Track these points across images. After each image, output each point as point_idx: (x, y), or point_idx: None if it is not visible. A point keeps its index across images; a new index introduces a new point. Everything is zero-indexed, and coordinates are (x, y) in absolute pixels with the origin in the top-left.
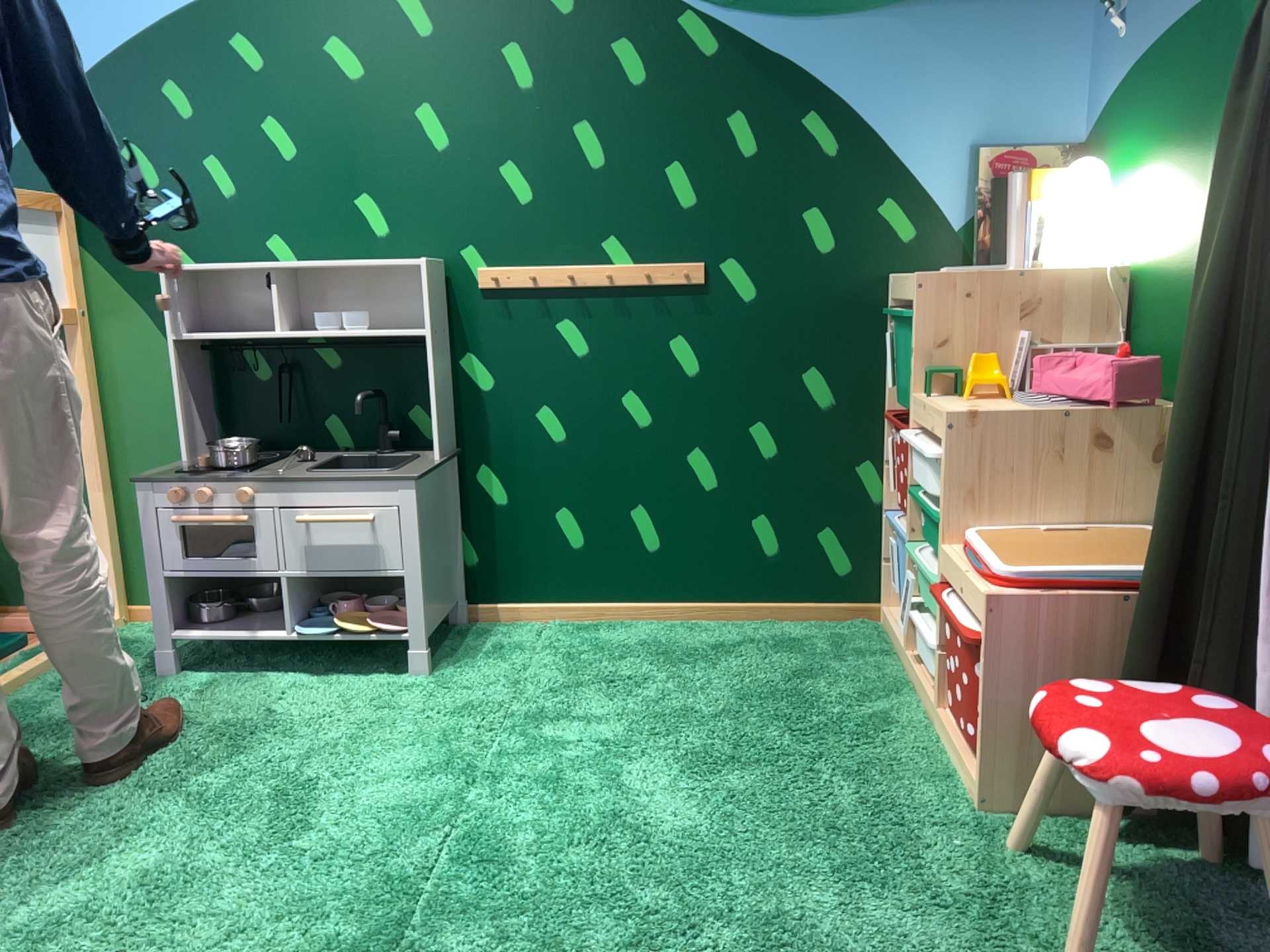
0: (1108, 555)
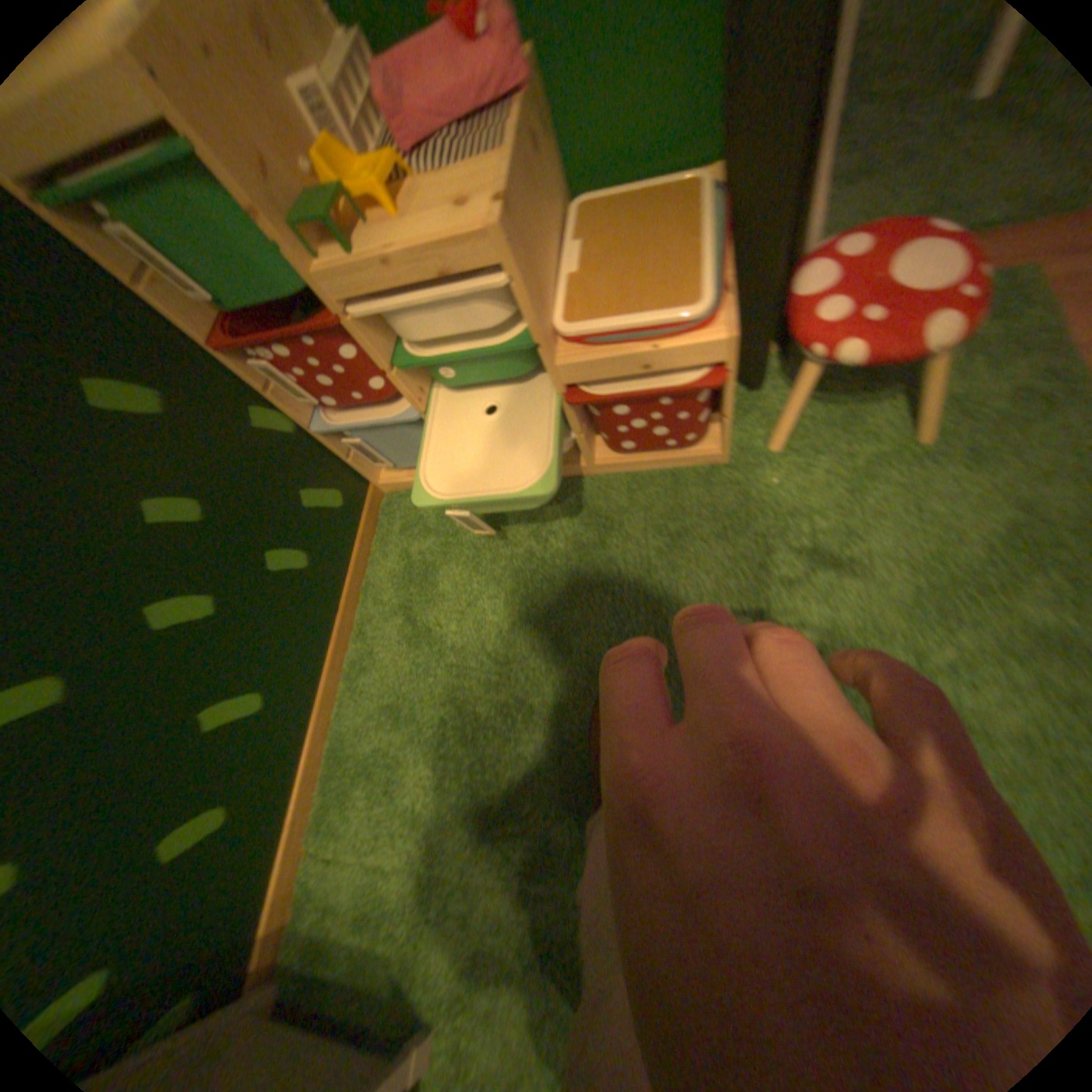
0: (662, 229)
